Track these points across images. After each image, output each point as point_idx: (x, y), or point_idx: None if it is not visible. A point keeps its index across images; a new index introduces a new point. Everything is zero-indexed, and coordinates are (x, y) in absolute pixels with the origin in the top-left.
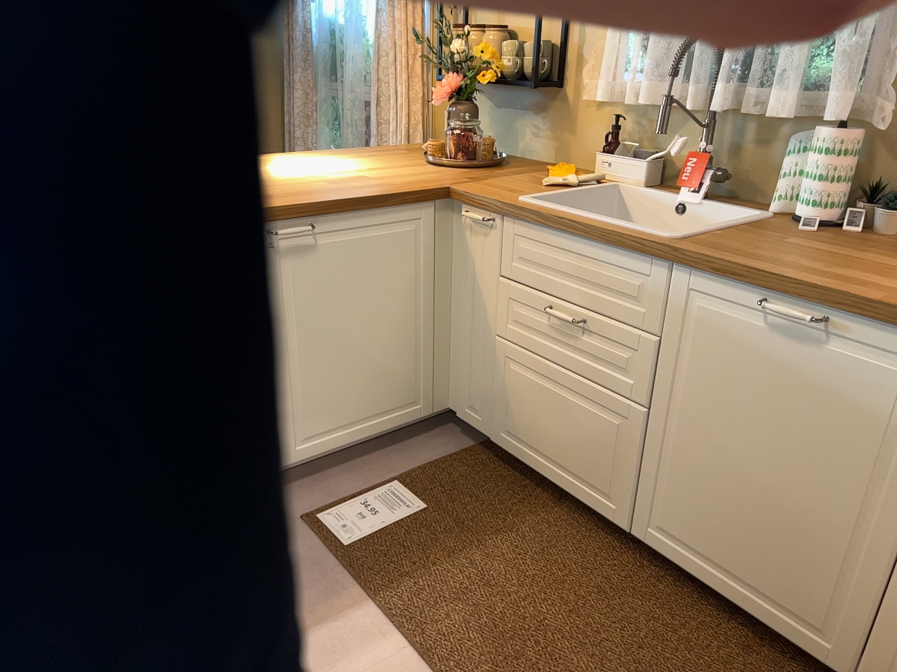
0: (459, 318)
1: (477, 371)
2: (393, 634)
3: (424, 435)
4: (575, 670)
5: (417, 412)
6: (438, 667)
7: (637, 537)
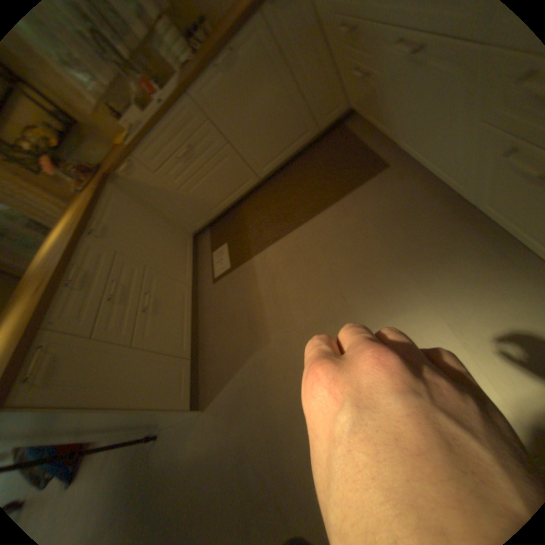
0: (160, 206)
1: (184, 210)
2: (265, 250)
3: (198, 245)
4: (293, 200)
5: (189, 241)
6: (280, 236)
7: (261, 177)
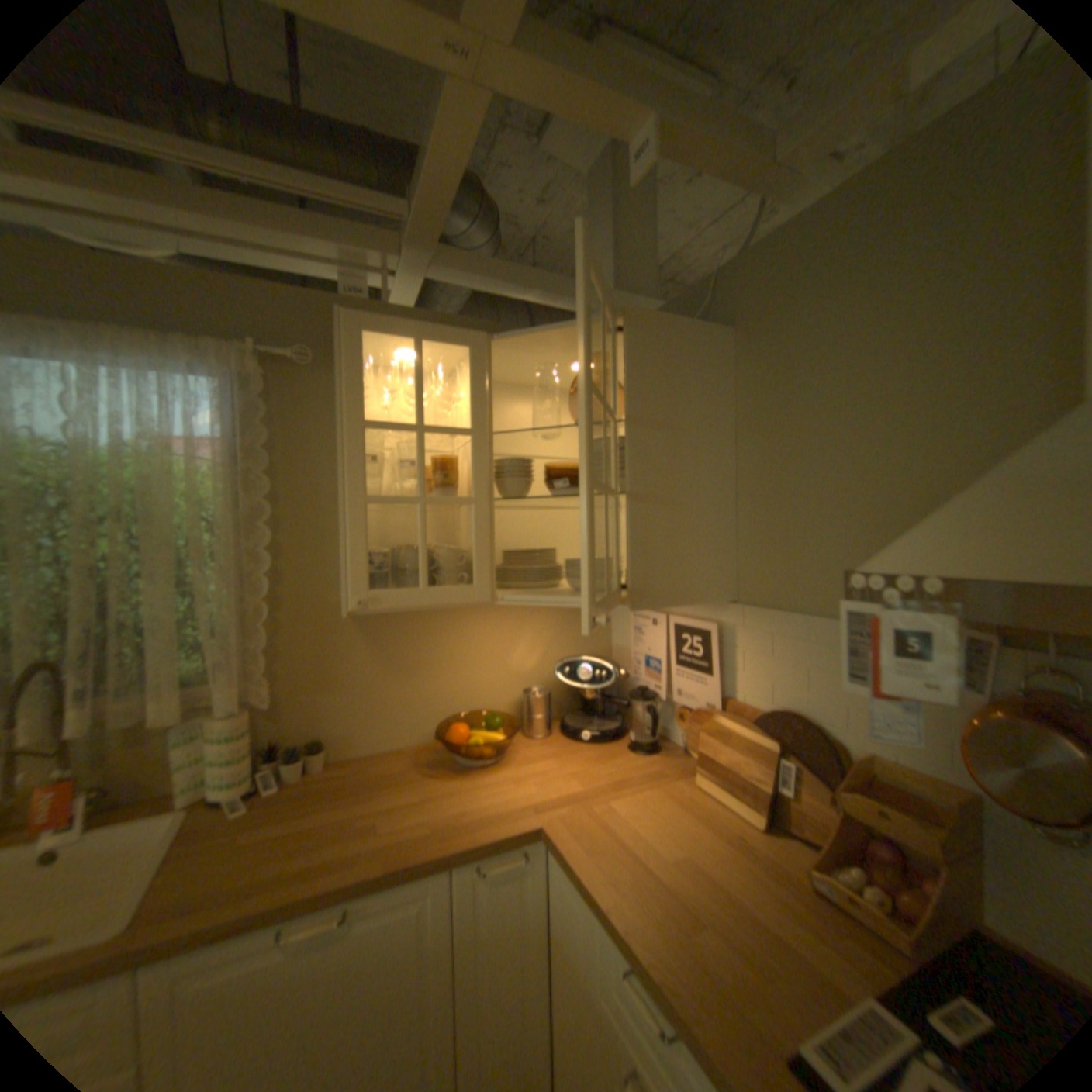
0: None
1: None
2: None
3: None
4: None
5: None
6: None
7: None
